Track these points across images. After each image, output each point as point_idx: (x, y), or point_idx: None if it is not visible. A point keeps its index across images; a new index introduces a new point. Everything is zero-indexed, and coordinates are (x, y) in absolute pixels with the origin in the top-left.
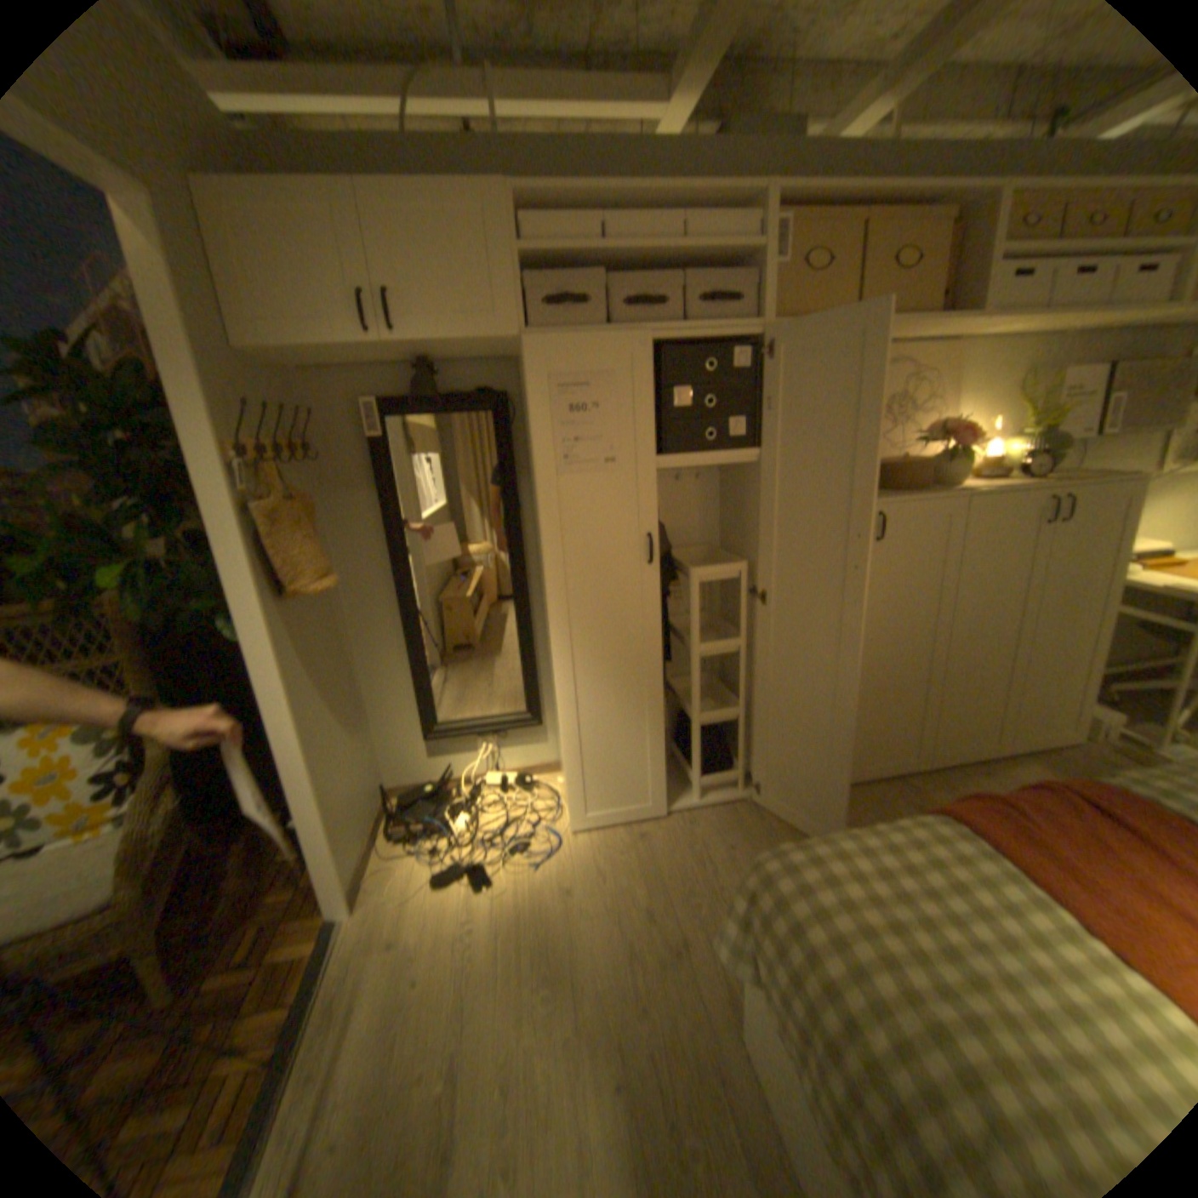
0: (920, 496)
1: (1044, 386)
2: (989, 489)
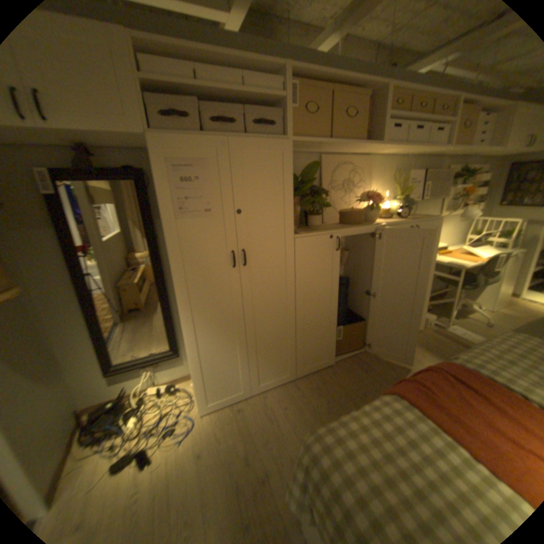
0: (361, 227)
1: (402, 178)
2: (388, 223)
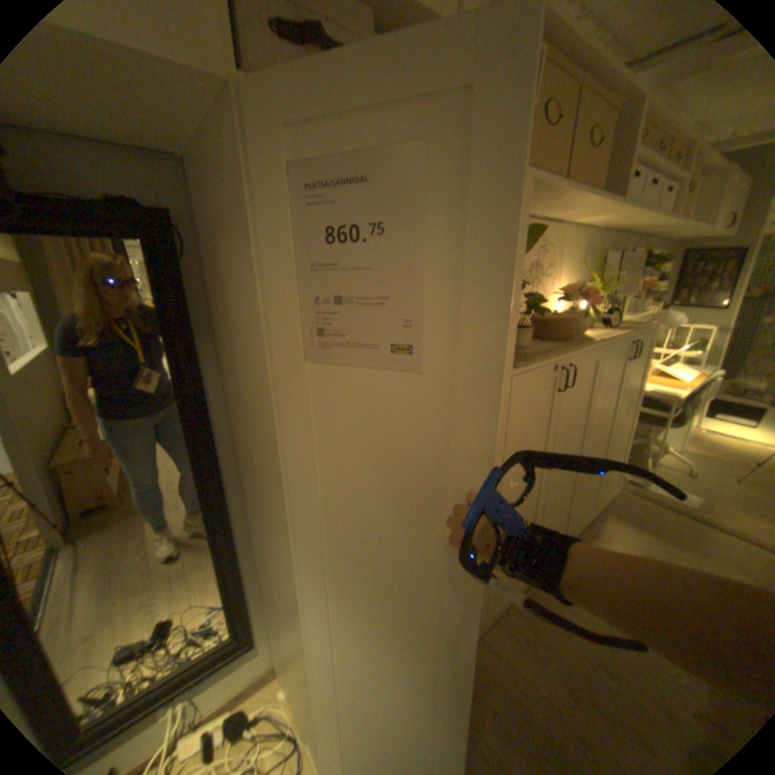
0: (587, 346)
1: (593, 263)
2: (613, 338)
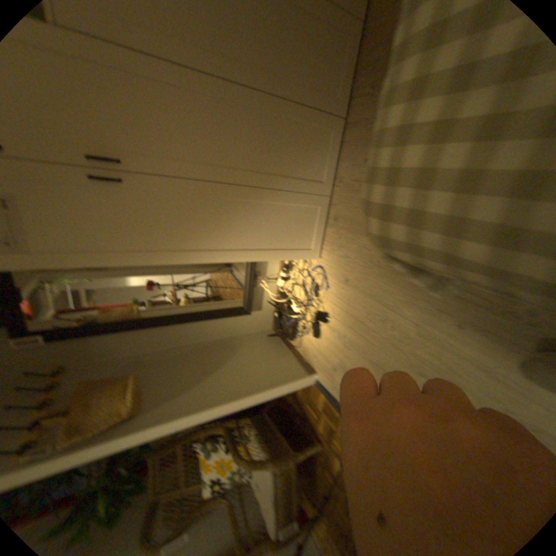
0: None
1: None
2: None
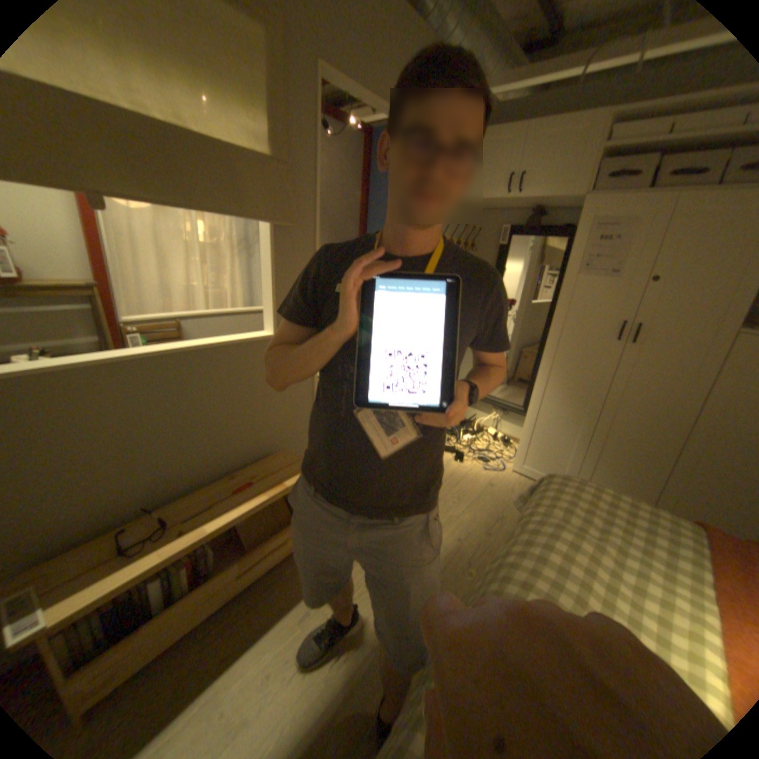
0: None
1: None
2: None
